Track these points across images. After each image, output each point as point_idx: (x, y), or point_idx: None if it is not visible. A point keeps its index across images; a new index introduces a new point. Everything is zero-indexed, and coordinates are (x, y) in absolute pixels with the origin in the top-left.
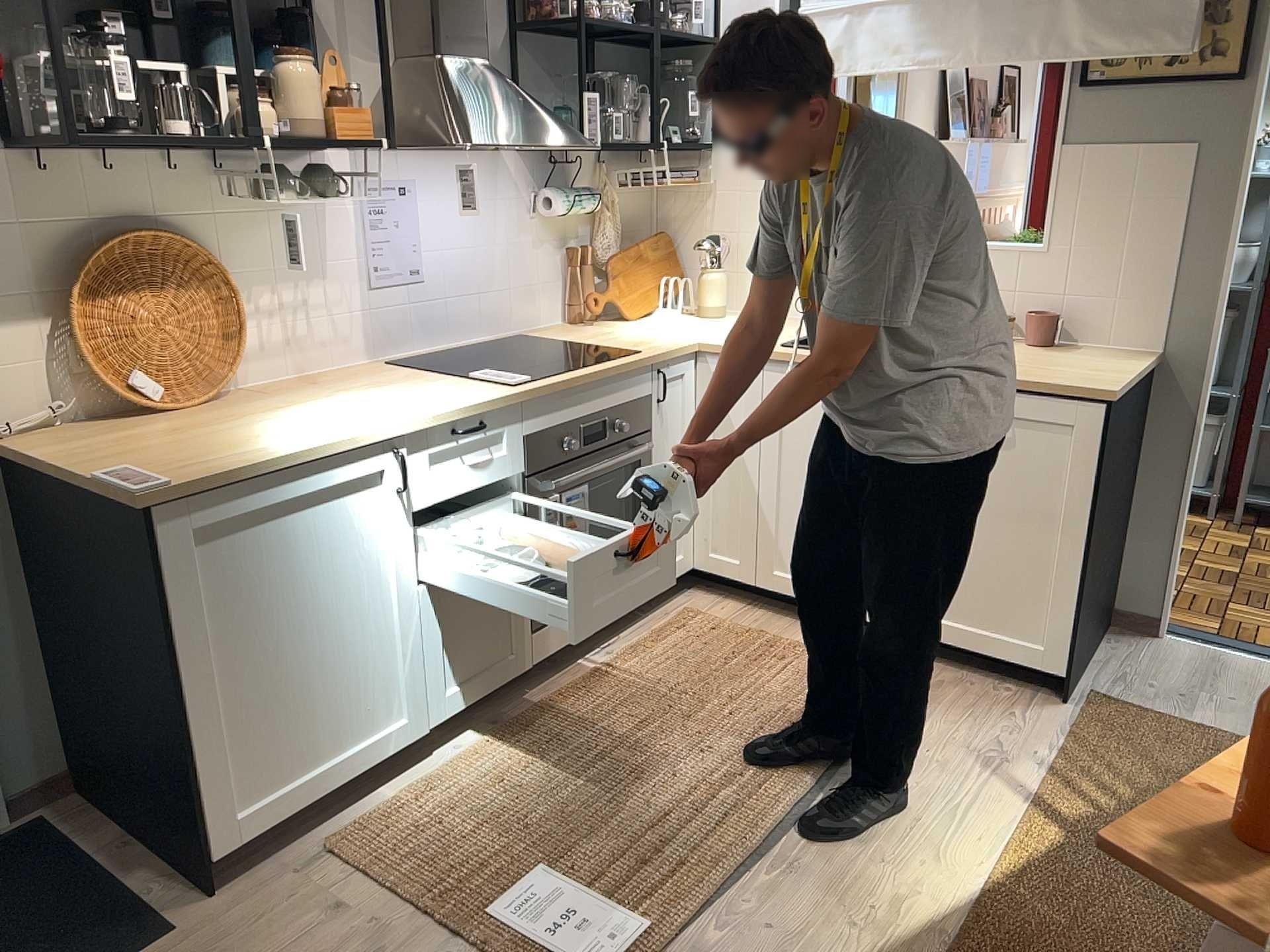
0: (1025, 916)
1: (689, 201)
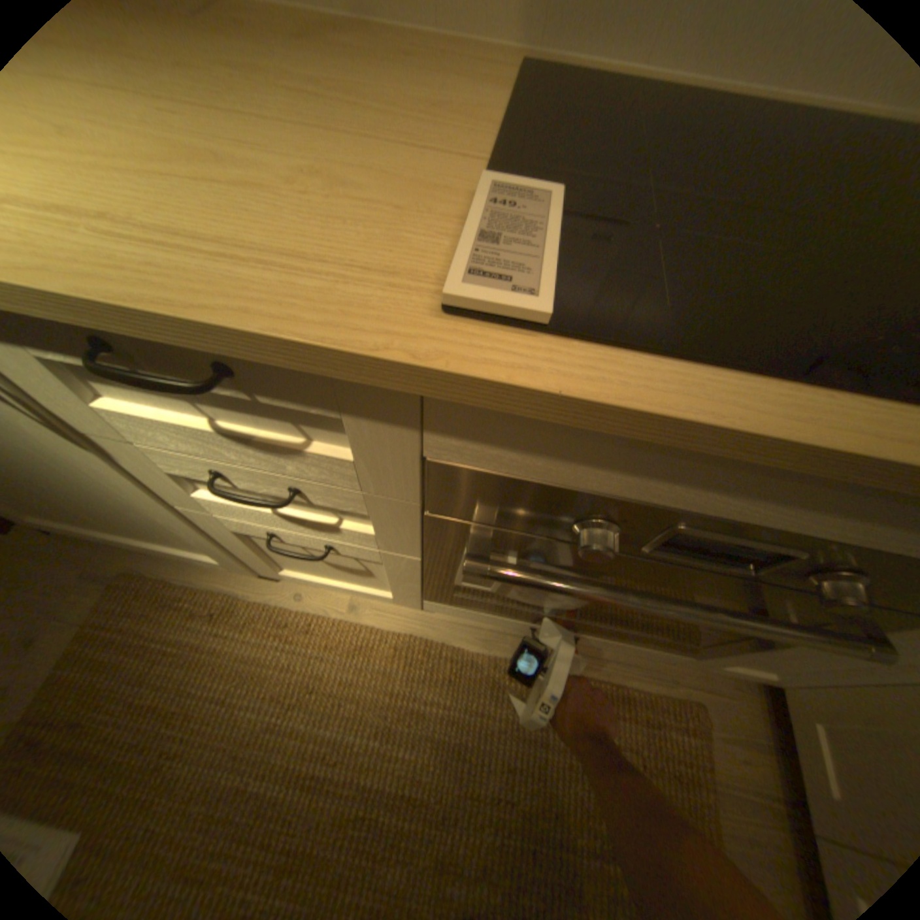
0: None
1: None
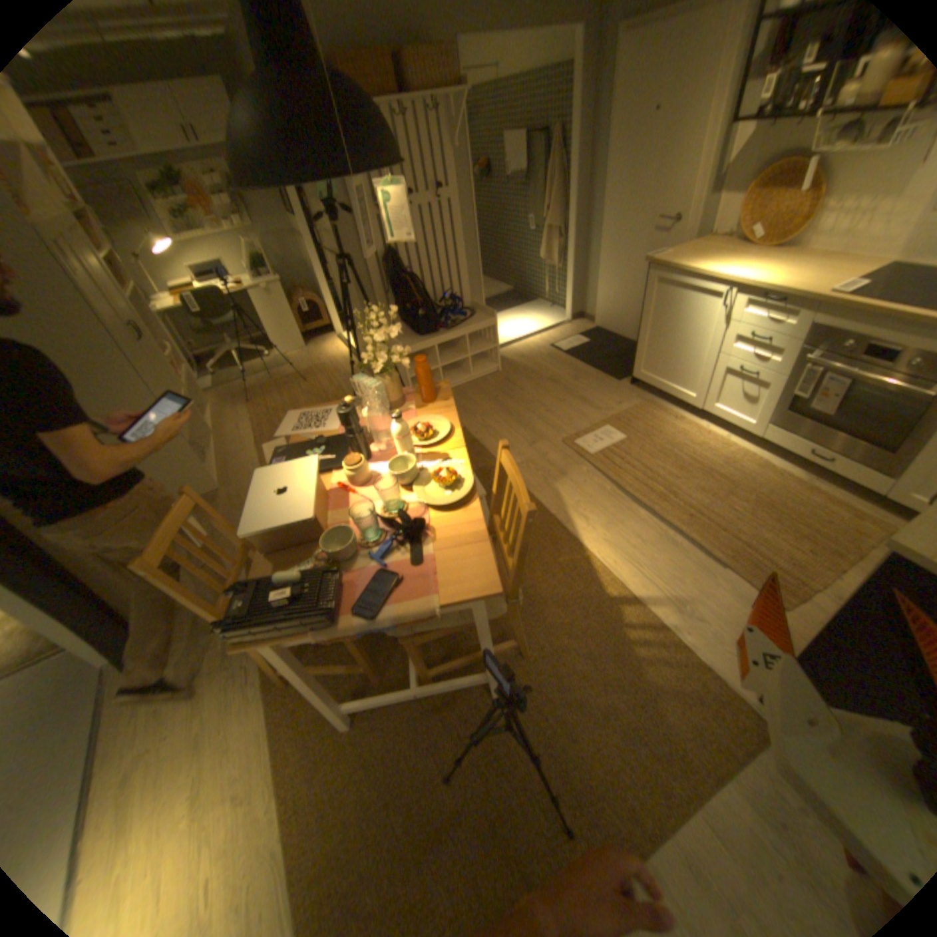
0: (566, 549)
1: None
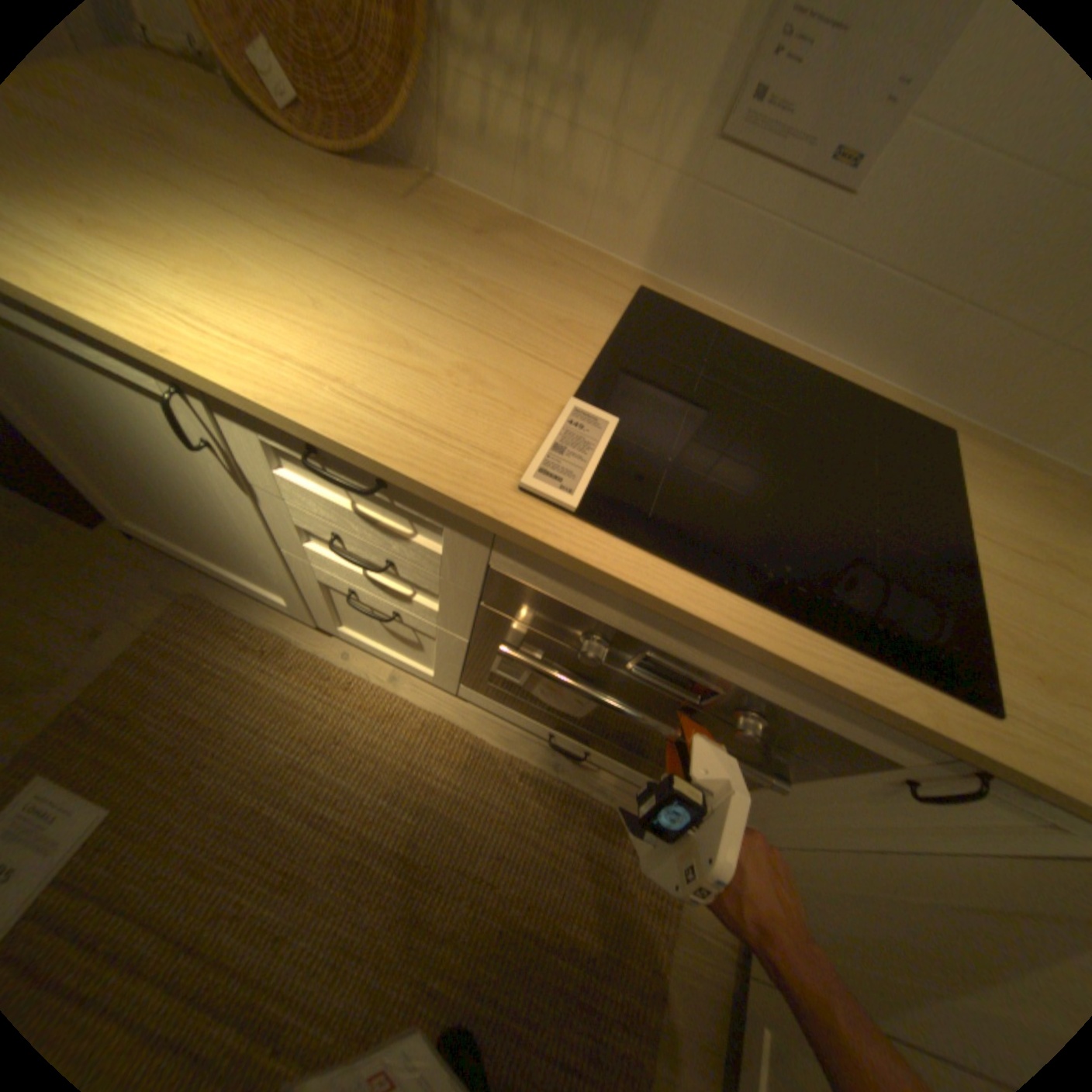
0: None
1: None
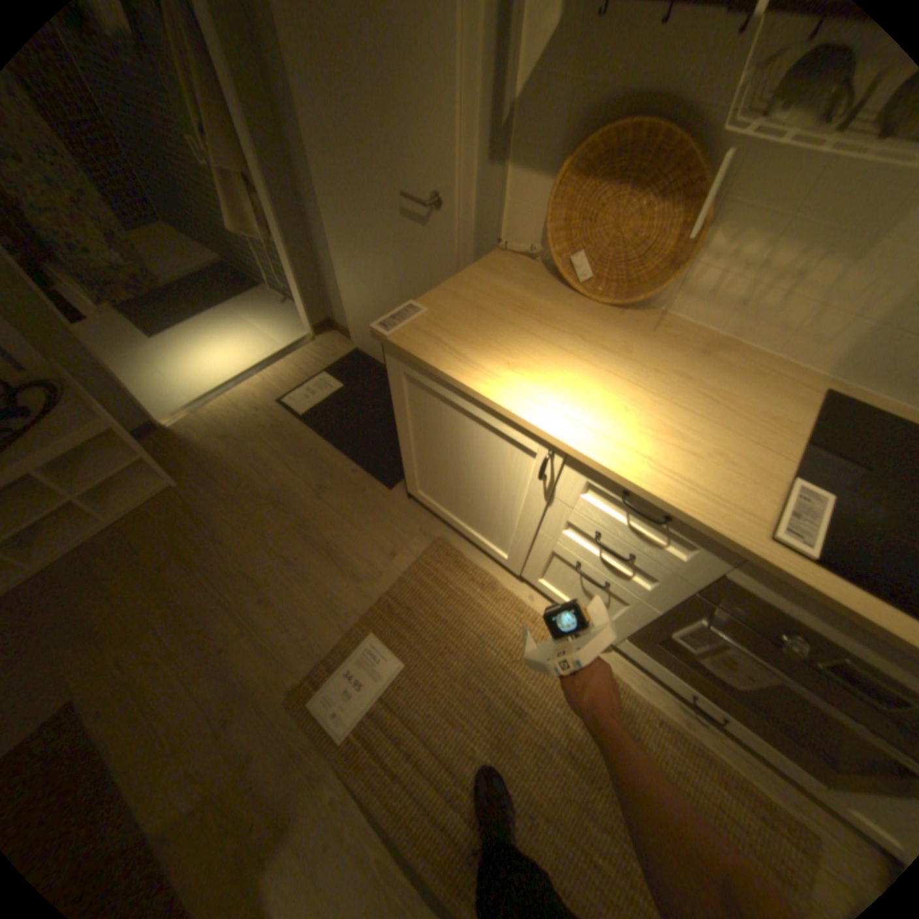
0: None
1: None
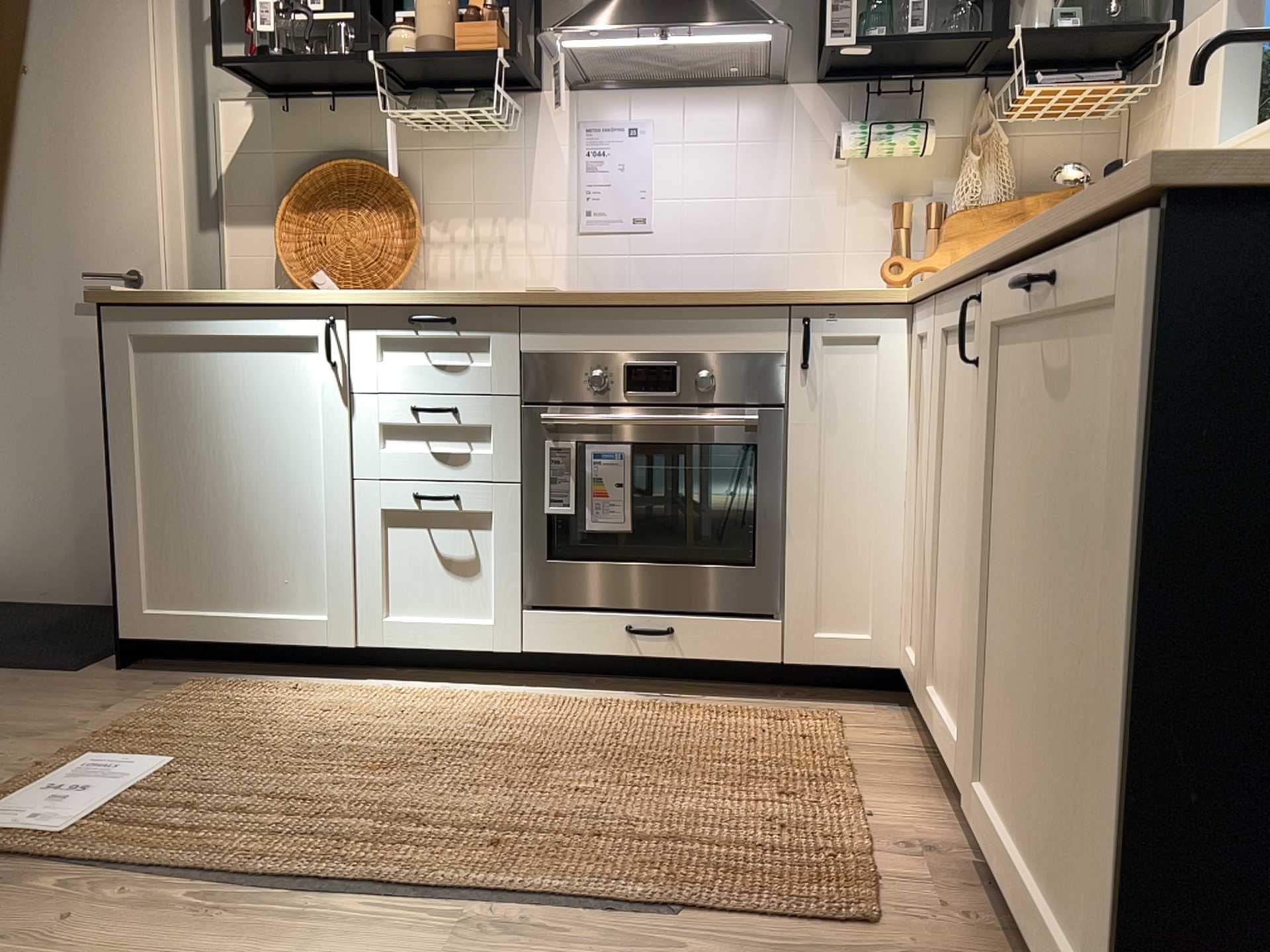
0: None
1: (1146, 135)
